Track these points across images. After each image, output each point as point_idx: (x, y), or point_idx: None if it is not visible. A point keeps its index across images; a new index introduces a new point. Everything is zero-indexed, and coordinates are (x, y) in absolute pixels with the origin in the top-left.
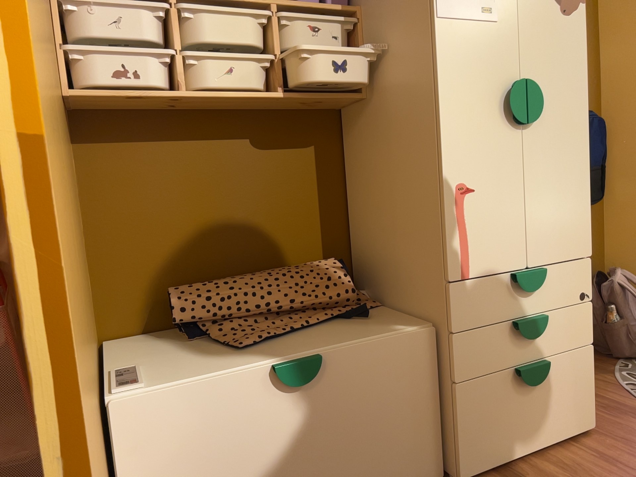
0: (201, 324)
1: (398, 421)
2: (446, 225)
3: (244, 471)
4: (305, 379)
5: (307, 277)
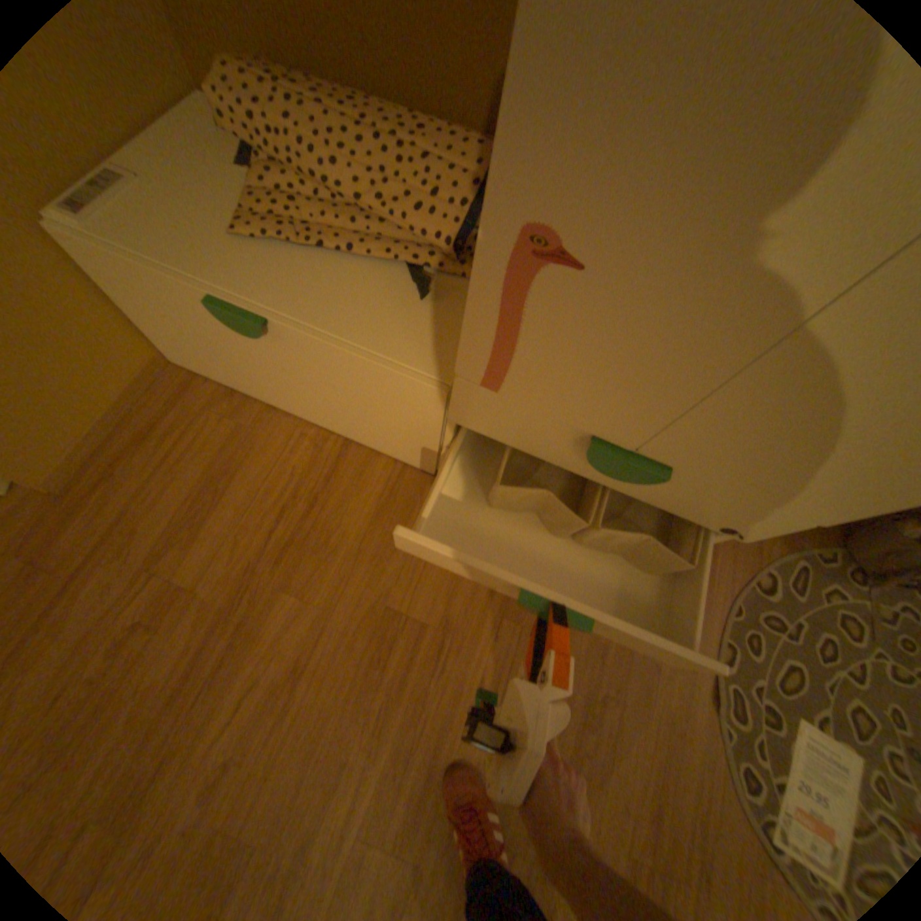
0: (256, 148)
1: (383, 421)
2: (475, 292)
3: (220, 353)
4: (244, 331)
5: (406, 165)
